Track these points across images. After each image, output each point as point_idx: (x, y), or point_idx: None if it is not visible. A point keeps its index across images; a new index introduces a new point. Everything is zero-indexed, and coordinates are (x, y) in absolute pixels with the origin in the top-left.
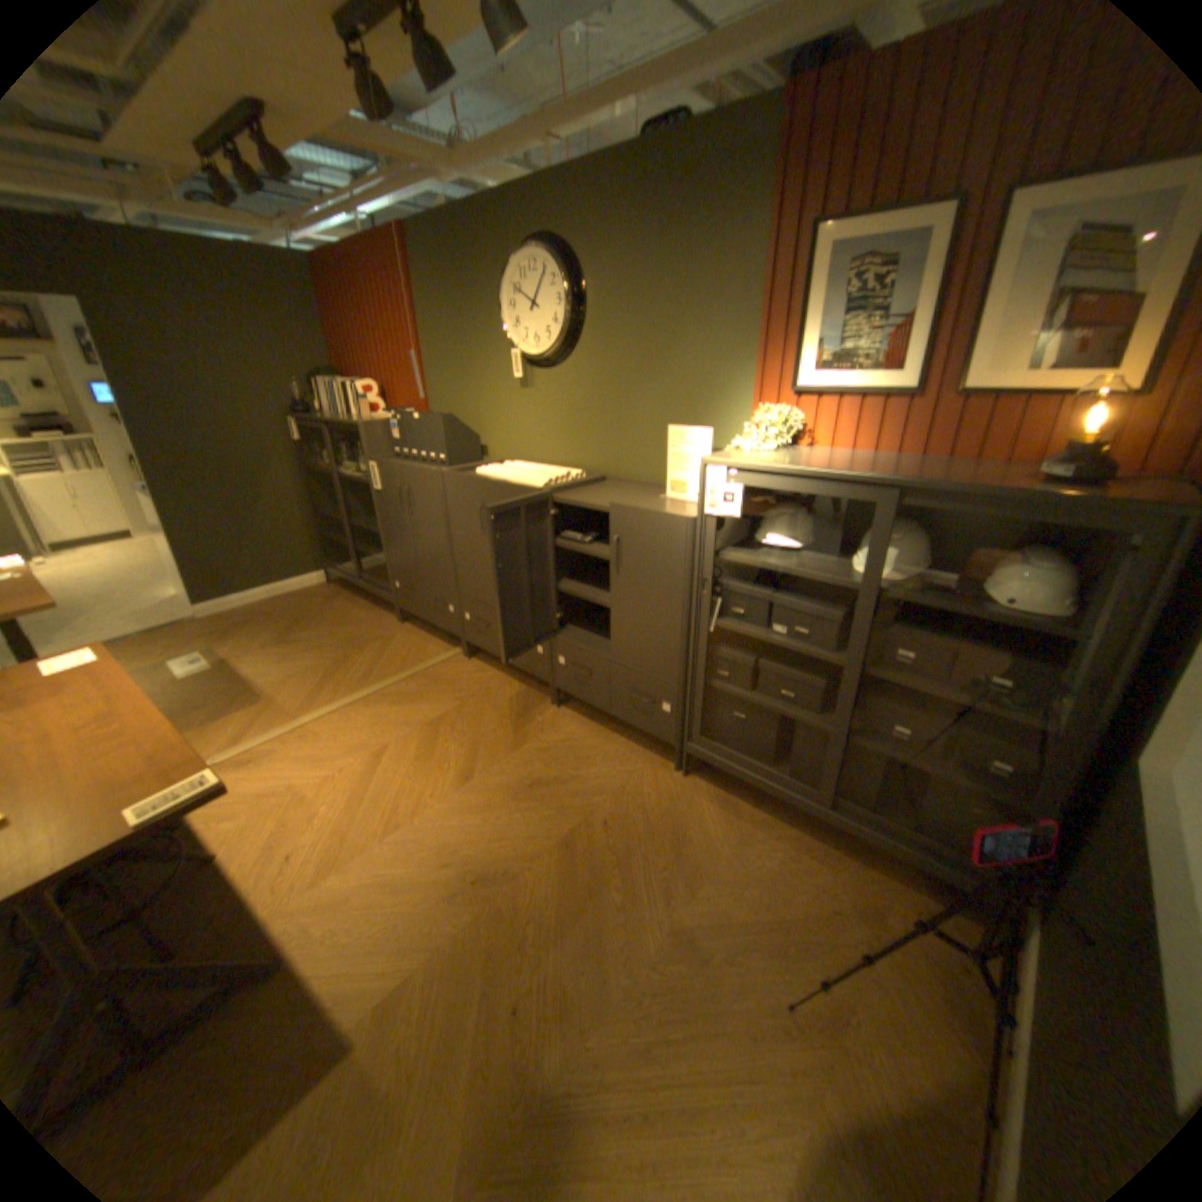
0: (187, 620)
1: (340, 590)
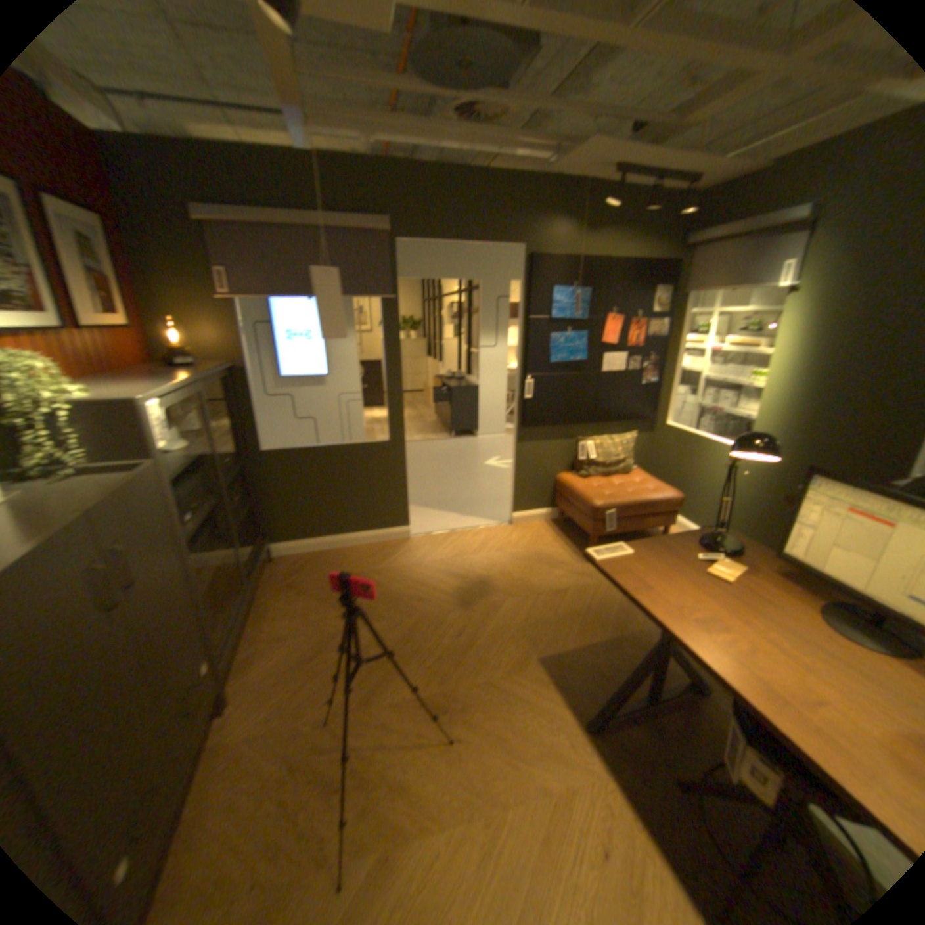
0: None
1: None
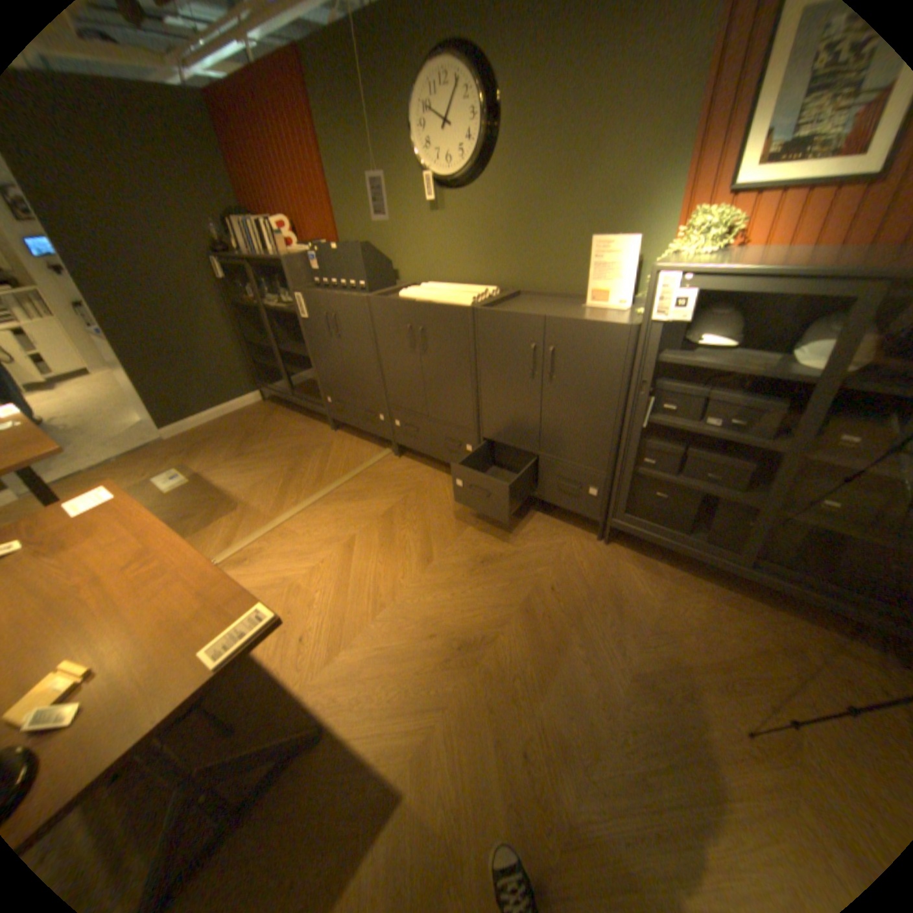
0: (157, 442)
1: (275, 406)
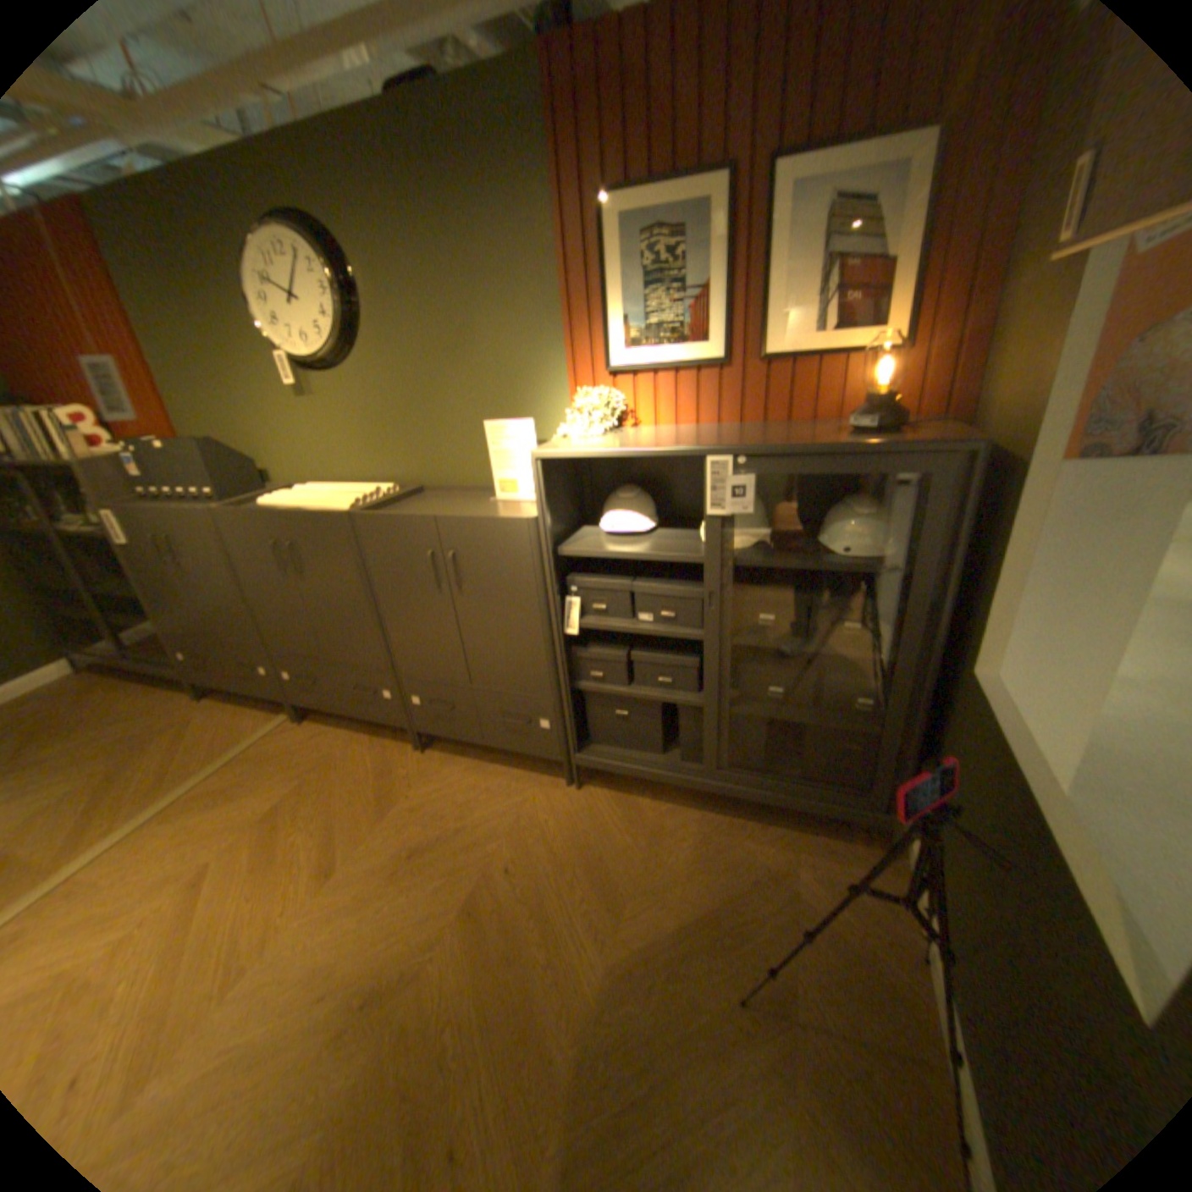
0: None
1: (98, 677)
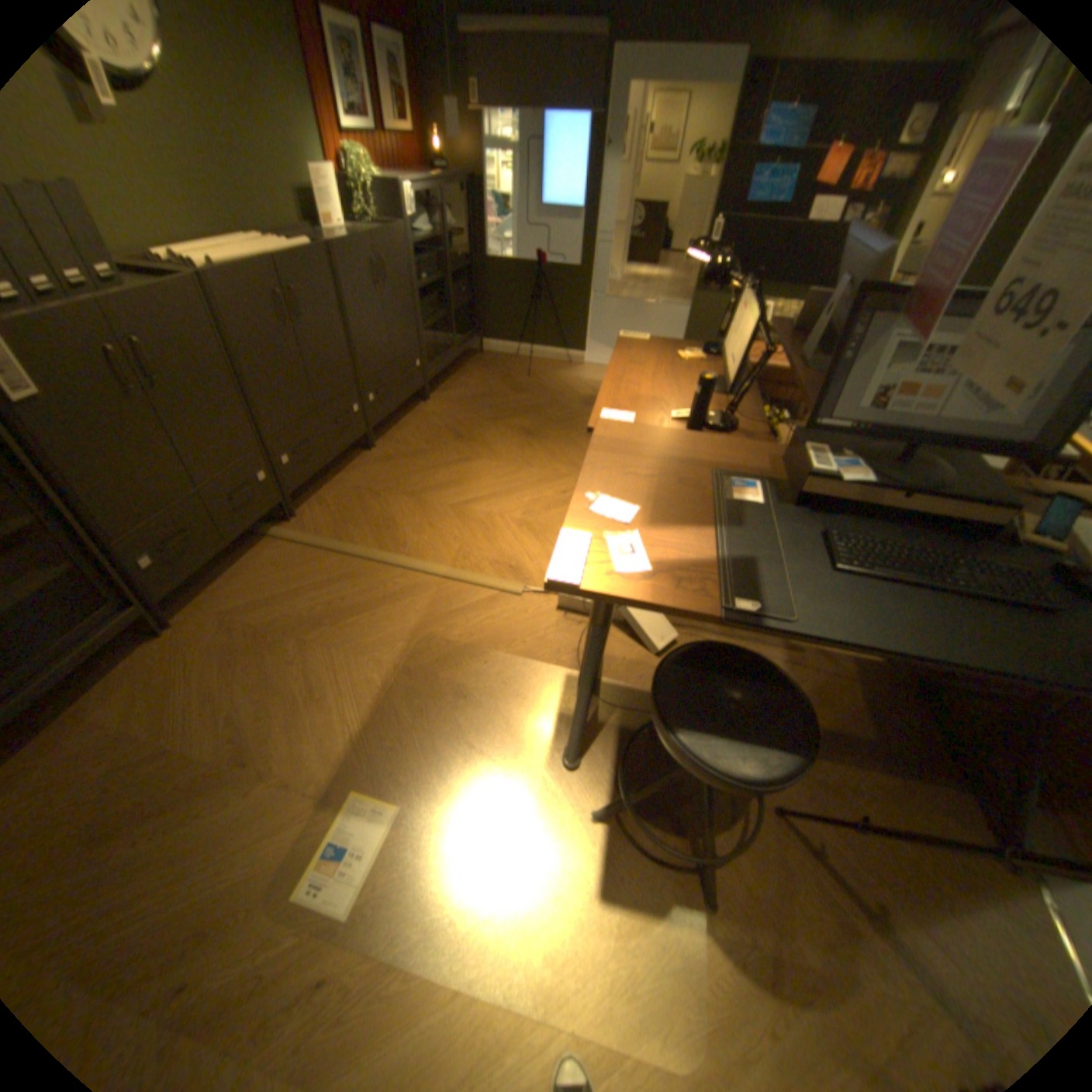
0: None
1: None
